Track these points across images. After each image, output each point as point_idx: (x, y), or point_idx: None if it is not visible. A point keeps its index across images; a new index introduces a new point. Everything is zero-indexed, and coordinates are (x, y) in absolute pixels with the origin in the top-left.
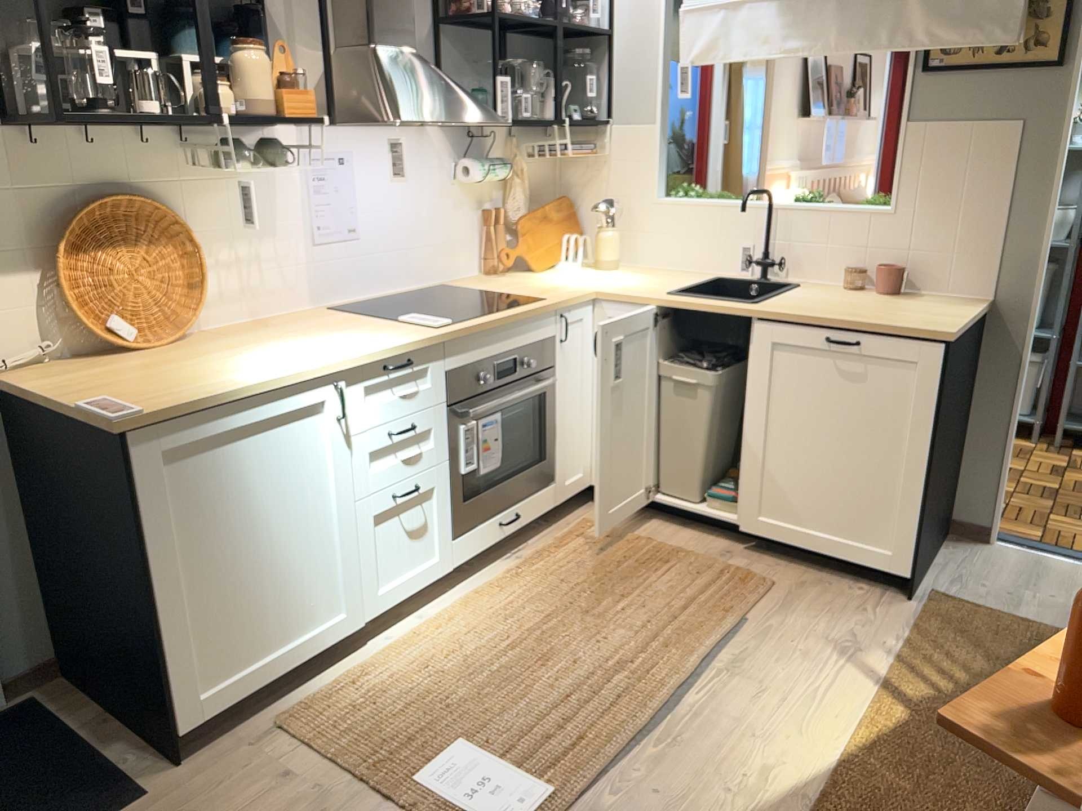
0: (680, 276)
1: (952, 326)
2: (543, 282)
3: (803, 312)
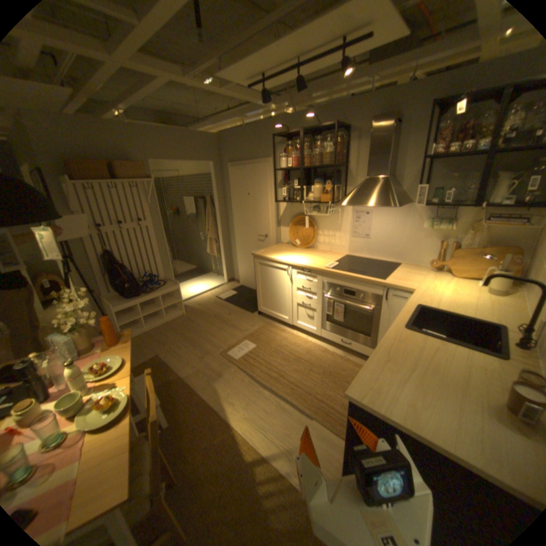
0: (497, 314)
1: (366, 400)
2: (429, 279)
3: (391, 342)
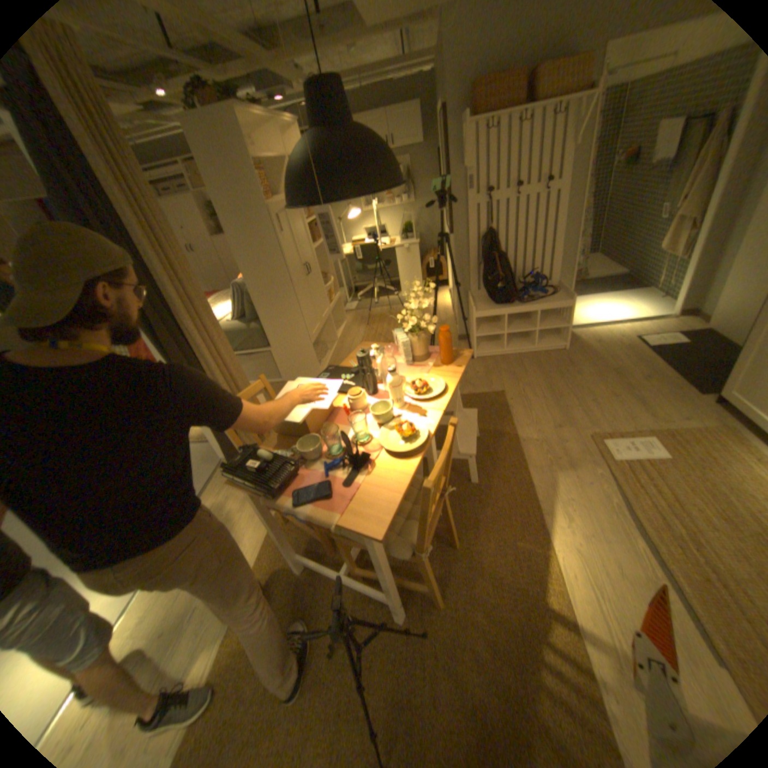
0: None
1: None
2: None
3: None
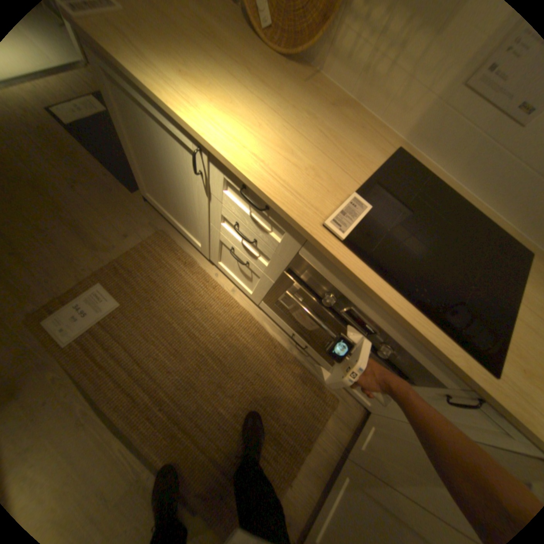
0: None
1: None
2: None
3: None
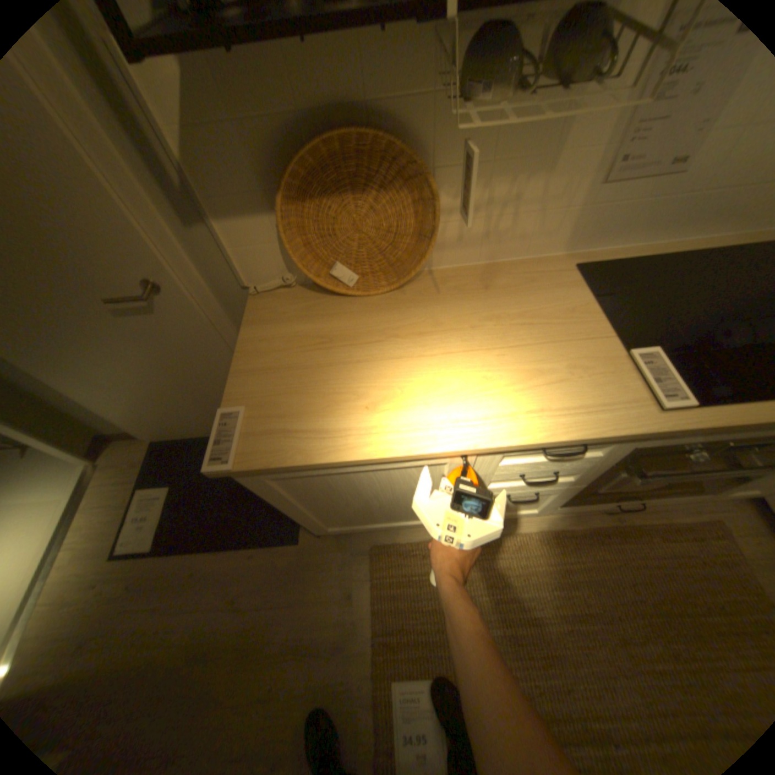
0: None
1: None
2: None
3: None
